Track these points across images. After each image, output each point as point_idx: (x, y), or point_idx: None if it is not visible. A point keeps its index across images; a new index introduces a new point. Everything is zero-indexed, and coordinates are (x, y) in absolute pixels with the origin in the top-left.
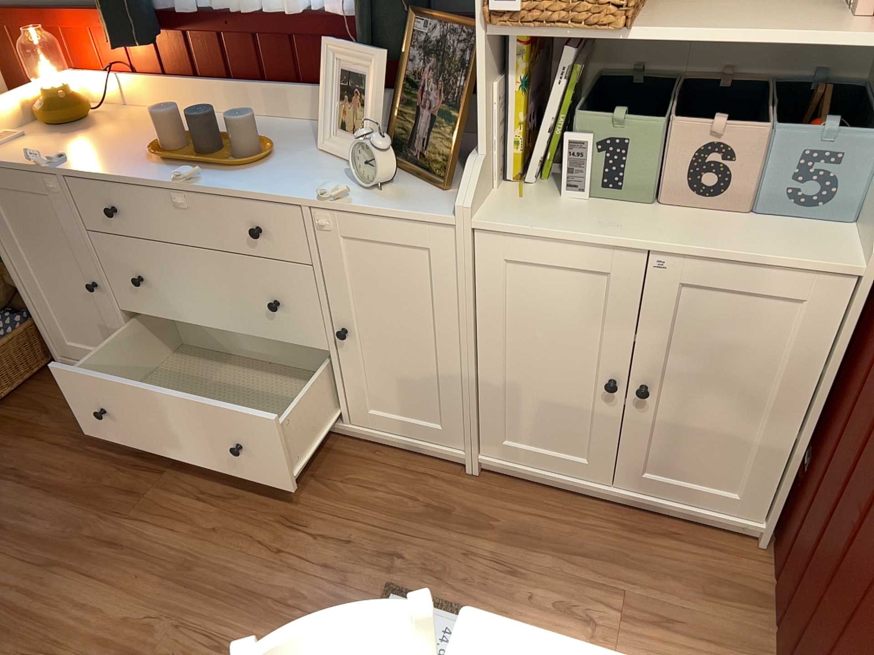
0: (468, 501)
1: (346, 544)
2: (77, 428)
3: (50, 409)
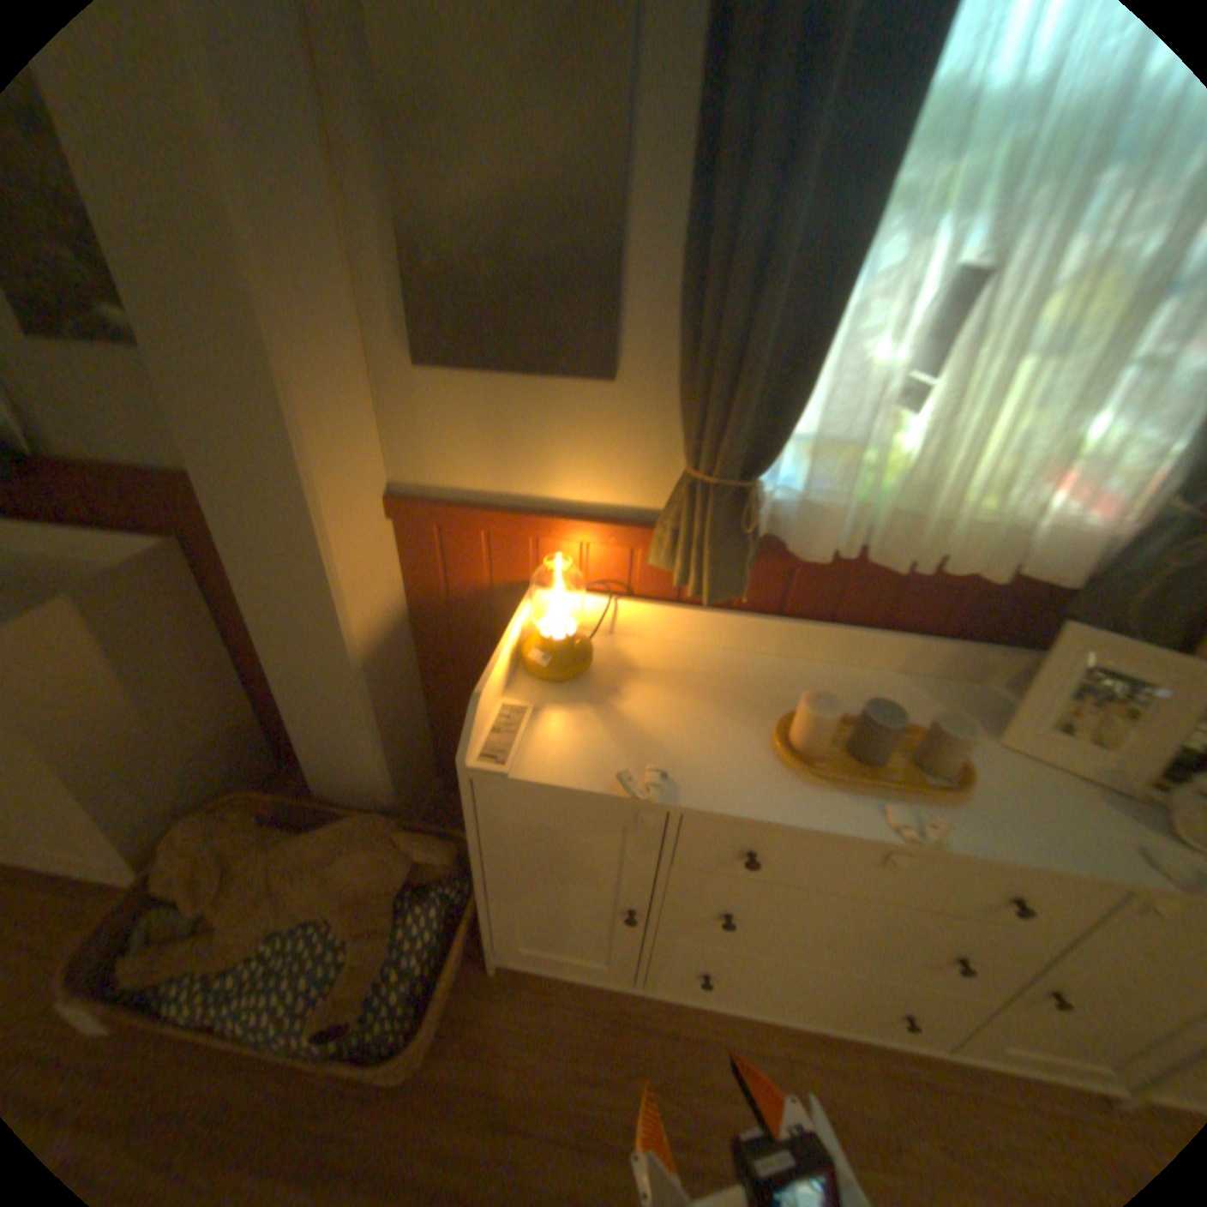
0: None
1: None
2: (559, 1105)
3: (494, 1063)
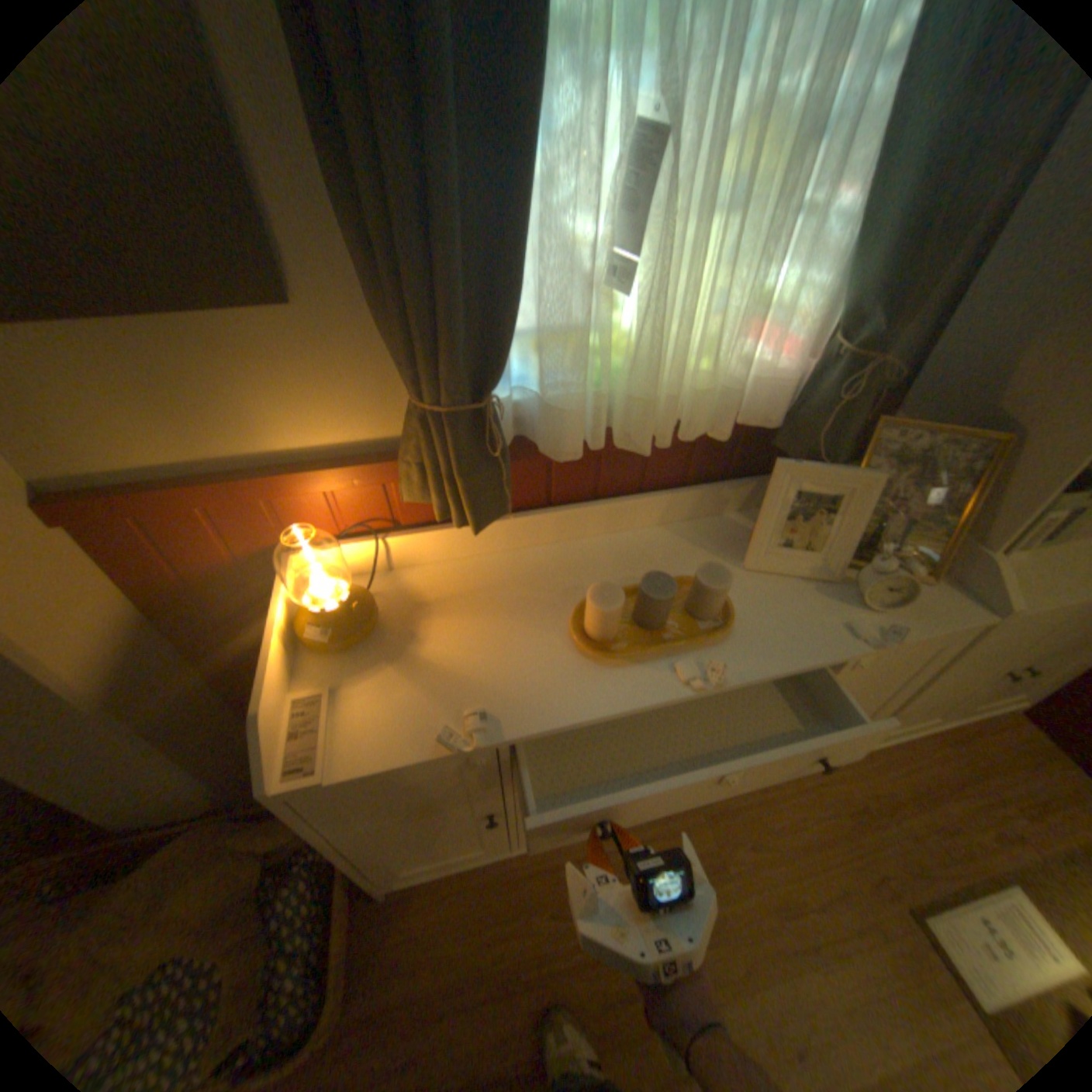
0: (868, 795)
1: (850, 904)
2: (476, 974)
3: (409, 972)
